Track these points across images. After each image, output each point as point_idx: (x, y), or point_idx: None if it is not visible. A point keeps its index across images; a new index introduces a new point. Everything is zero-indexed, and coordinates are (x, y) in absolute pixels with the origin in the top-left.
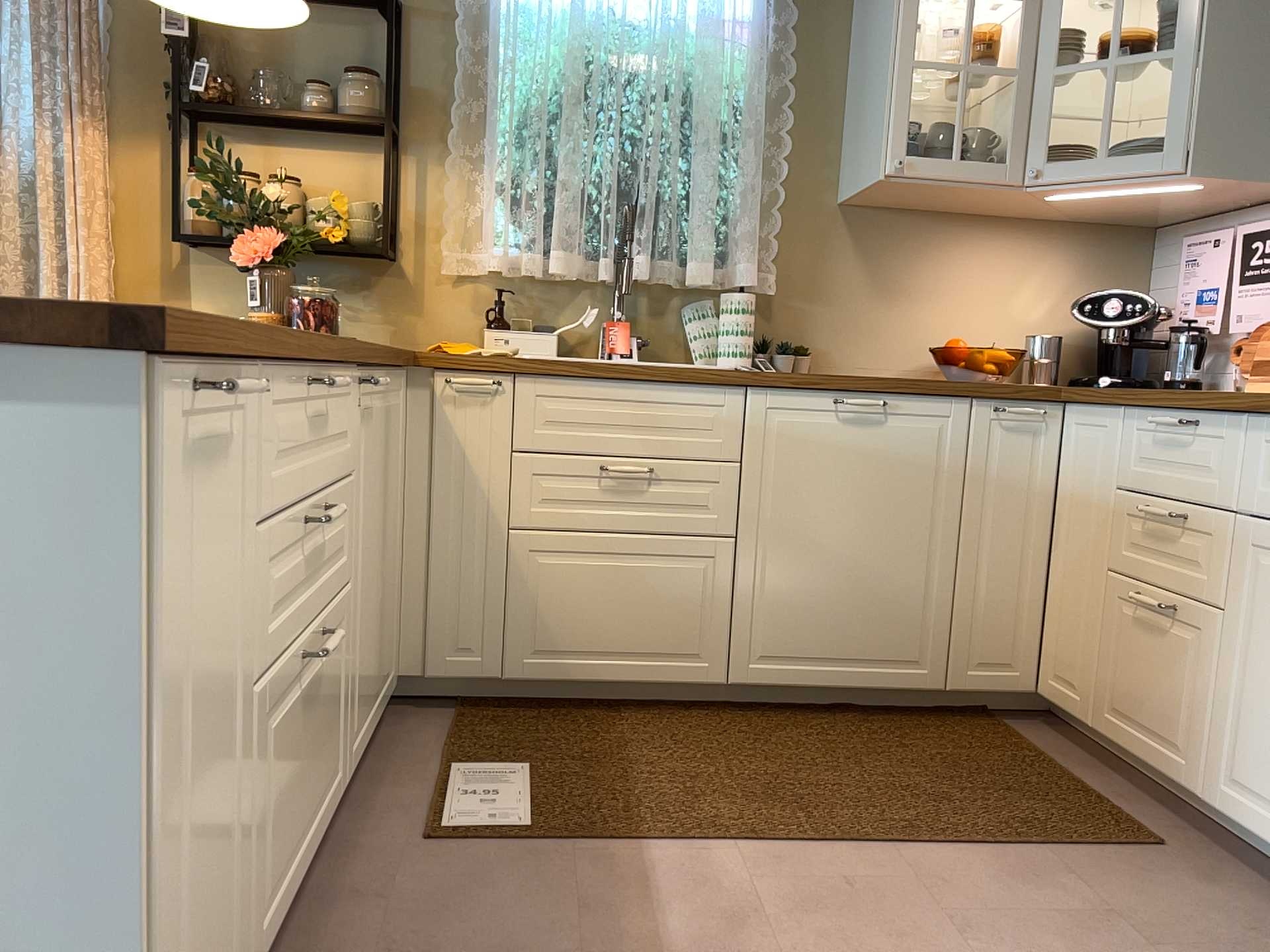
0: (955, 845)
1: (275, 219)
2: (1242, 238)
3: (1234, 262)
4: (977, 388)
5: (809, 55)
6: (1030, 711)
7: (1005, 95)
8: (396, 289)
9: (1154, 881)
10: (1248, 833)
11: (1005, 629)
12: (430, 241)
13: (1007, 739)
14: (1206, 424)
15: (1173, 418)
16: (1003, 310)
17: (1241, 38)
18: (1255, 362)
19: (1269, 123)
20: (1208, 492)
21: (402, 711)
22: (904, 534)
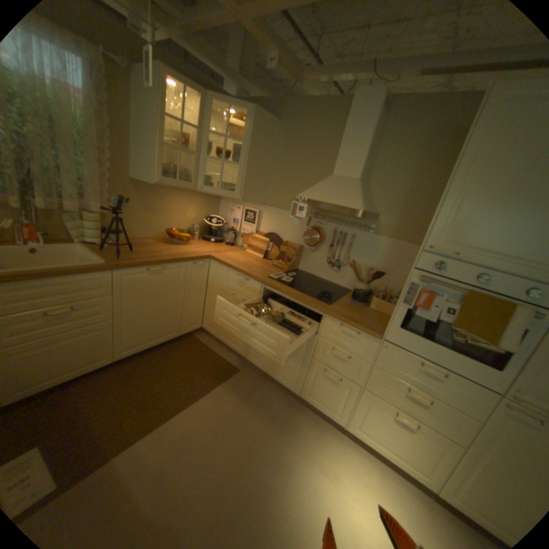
0: (200, 398)
1: None
2: (244, 210)
3: (241, 213)
4: (188, 260)
5: (111, 115)
6: (197, 329)
7: (188, 157)
8: None
9: (241, 385)
10: (256, 366)
11: (194, 317)
12: None
13: (196, 344)
14: (250, 281)
15: (242, 276)
16: (183, 217)
17: (252, 166)
18: (247, 244)
19: (255, 189)
20: (250, 296)
21: None
22: (169, 302)
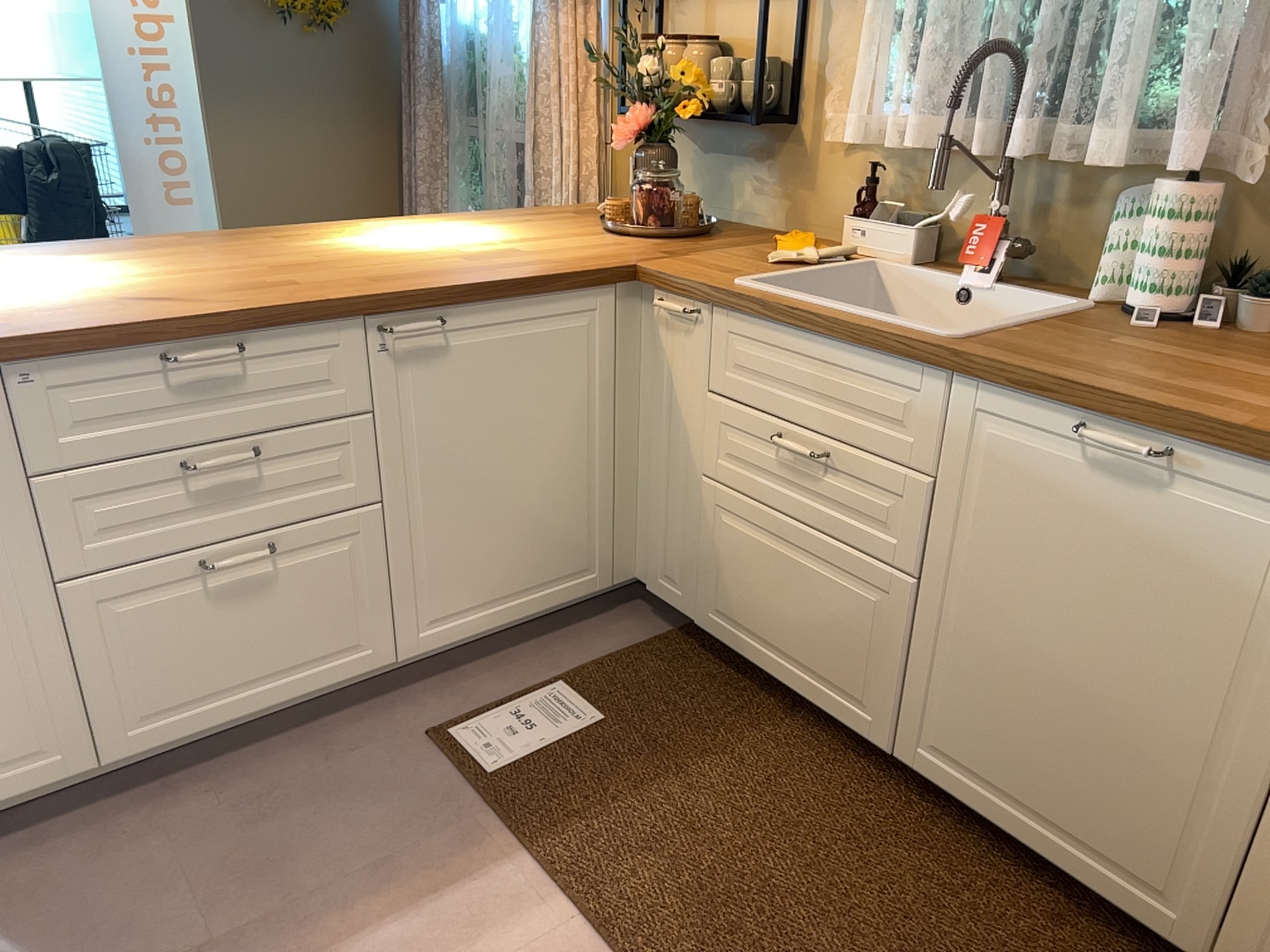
0: None
1: (654, 94)
2: None
3: None
4: None
5: None
6: None
7: None
8: (791, 160)
9: None
10: None
11: None
12: (824, 101)
13: None
14: None
15: None
16: None
17: None
18: None
19: None
20: None
21: (639, 609)
22: (1169, 686)
